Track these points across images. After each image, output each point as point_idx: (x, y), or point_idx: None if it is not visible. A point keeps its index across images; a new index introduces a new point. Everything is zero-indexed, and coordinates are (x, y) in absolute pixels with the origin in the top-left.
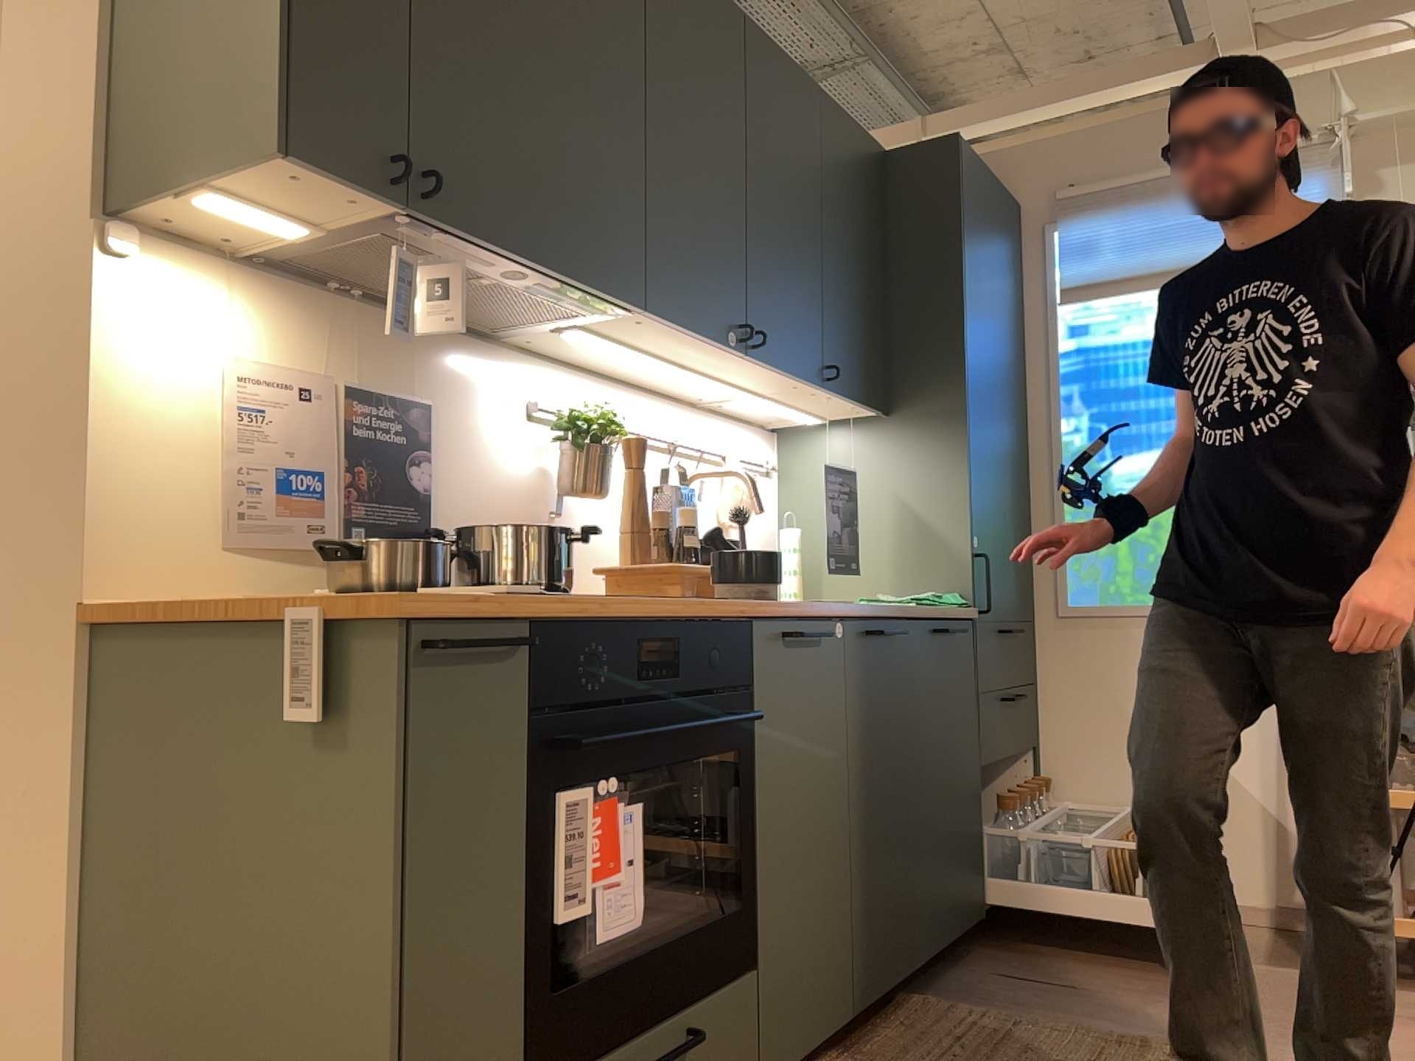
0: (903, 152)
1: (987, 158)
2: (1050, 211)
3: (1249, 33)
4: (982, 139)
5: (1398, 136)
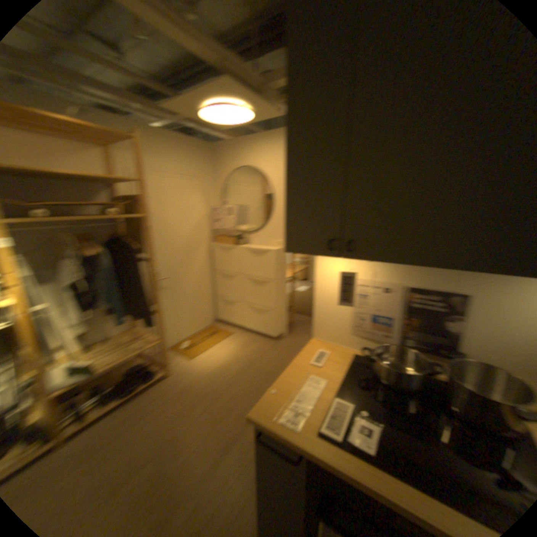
0: None
1: None
2: None
3: None
4: None
5: None
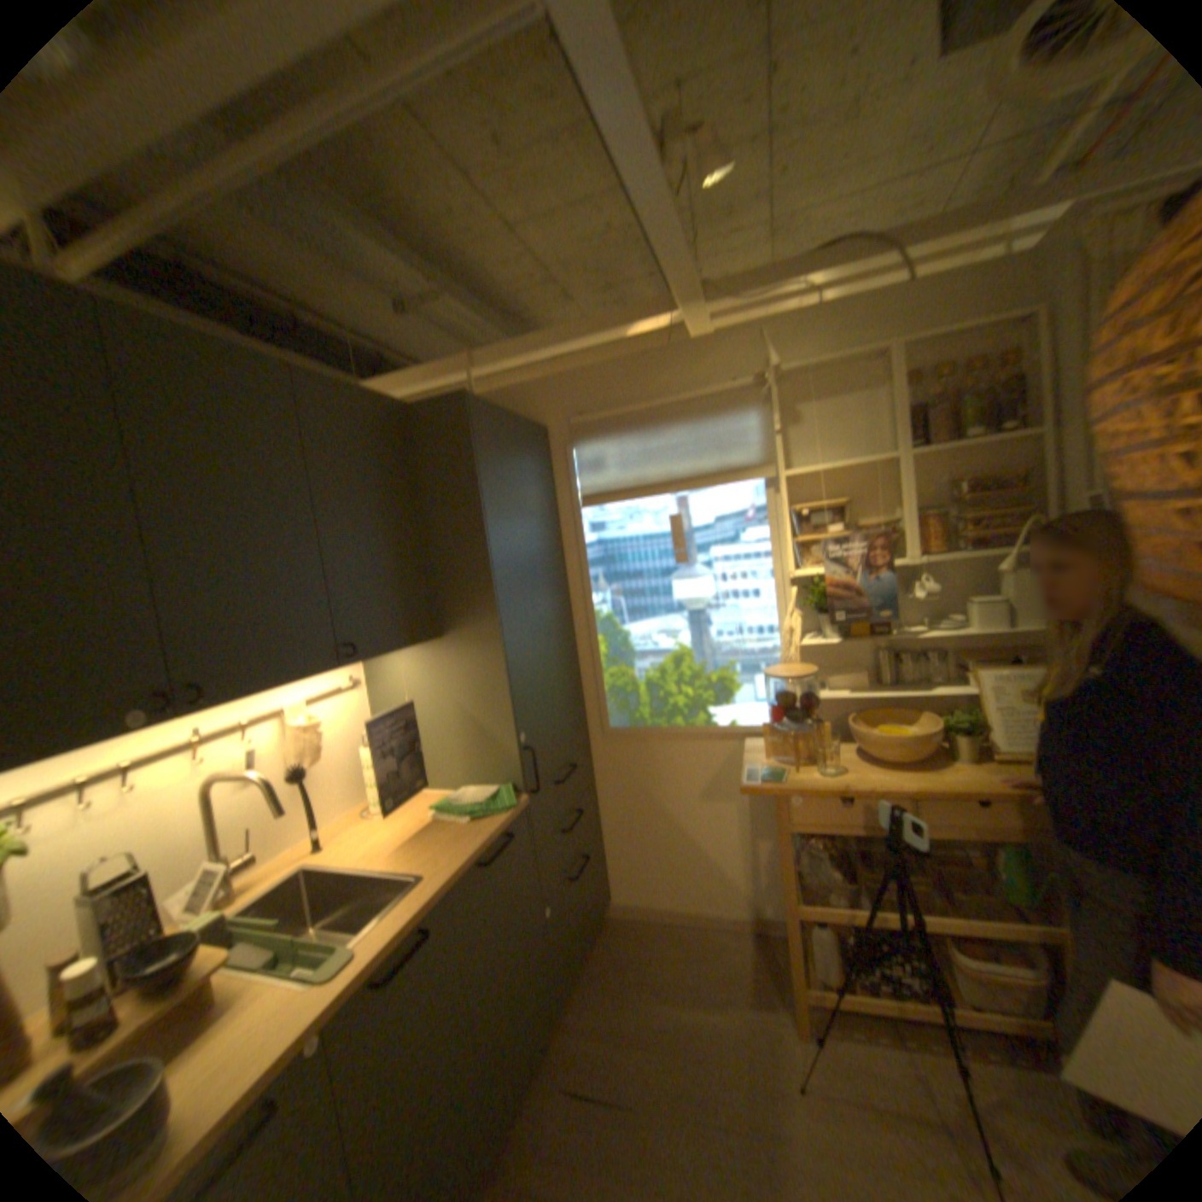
0: (421, 405)
1: (519, 389)
2: (568, 433)
3: (700, 291)
4: (517, 369)
5: (811, 379)
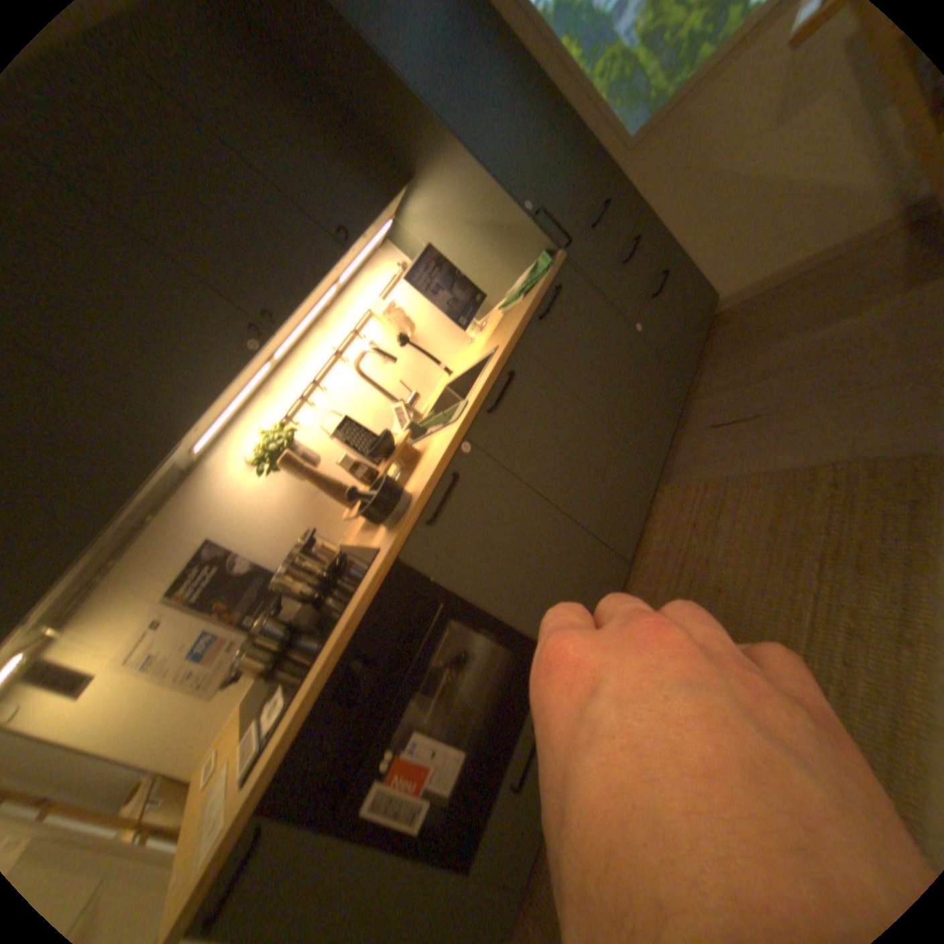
0: None
1: None
2: None
3: None
4: None
5: None
